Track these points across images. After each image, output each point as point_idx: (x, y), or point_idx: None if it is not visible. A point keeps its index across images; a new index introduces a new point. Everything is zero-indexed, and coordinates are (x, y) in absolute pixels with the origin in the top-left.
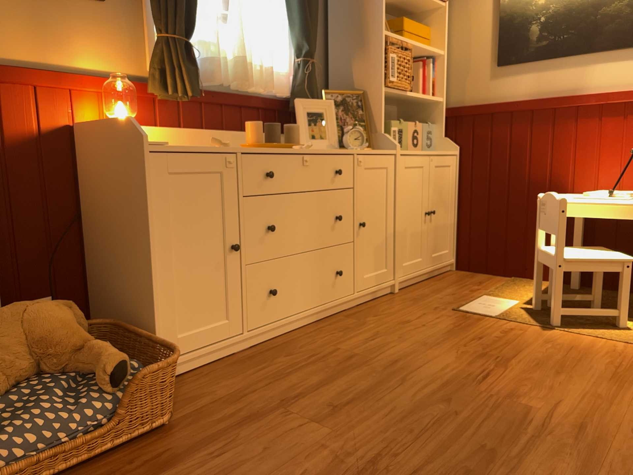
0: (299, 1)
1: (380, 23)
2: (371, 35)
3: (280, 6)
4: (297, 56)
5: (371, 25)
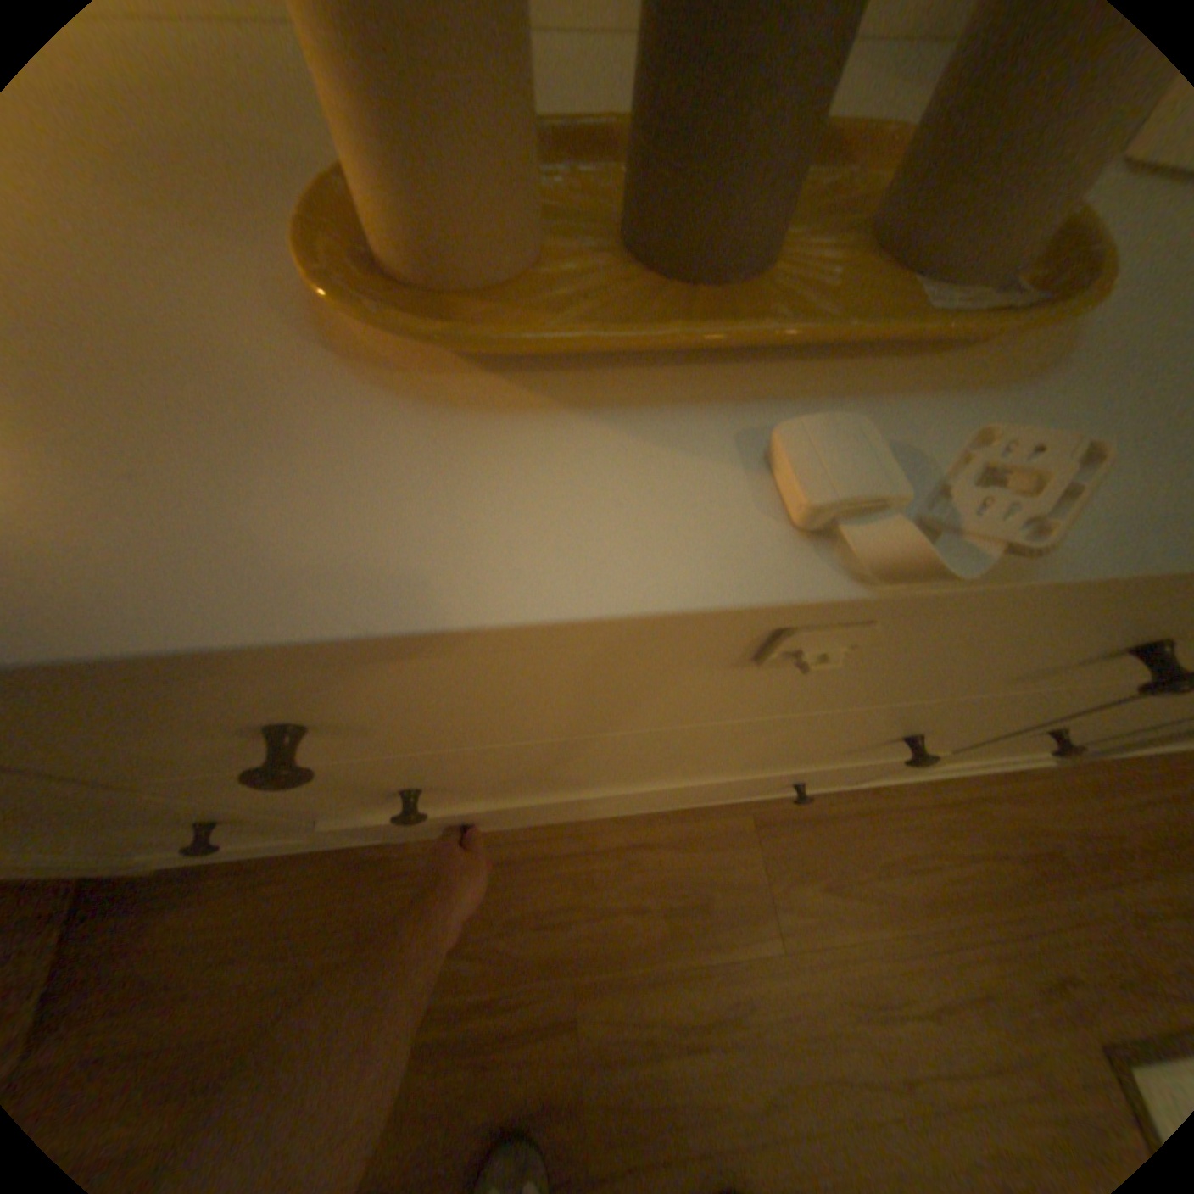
0: None
1: None
2: None
3: None
4: None
5: None
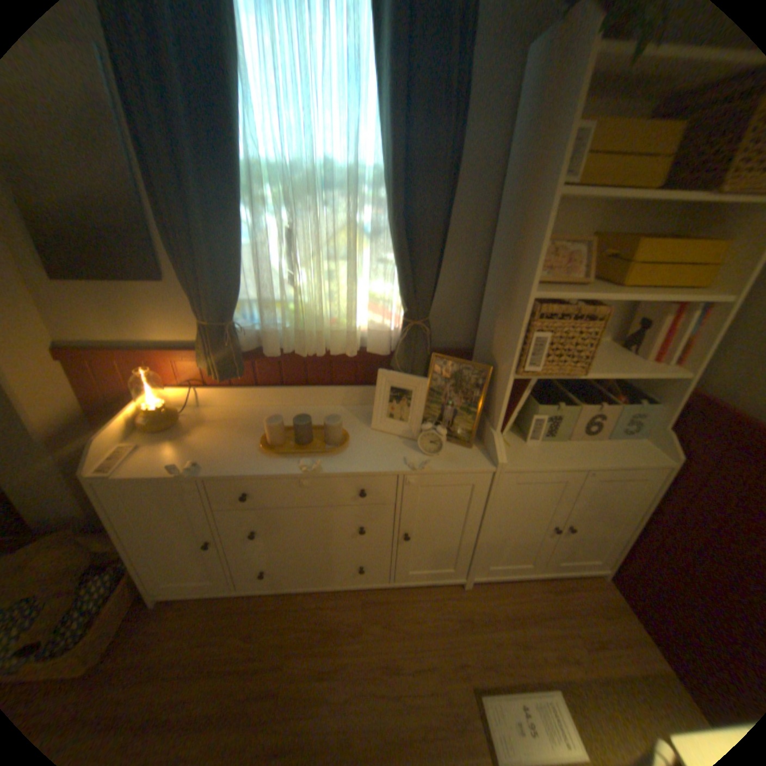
0: (395, 248)
1: (533, 280)
2: (520, 293)
3: (386, 246)
4: (404, 310)
5: (524, 276)
